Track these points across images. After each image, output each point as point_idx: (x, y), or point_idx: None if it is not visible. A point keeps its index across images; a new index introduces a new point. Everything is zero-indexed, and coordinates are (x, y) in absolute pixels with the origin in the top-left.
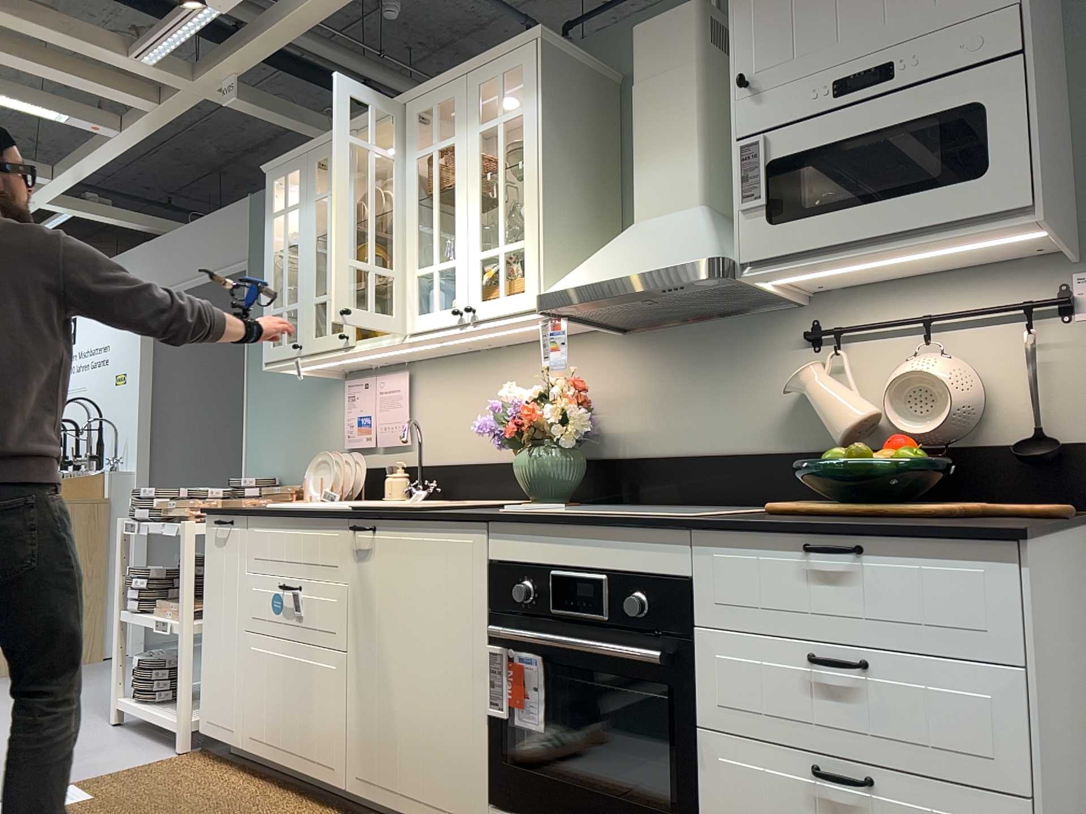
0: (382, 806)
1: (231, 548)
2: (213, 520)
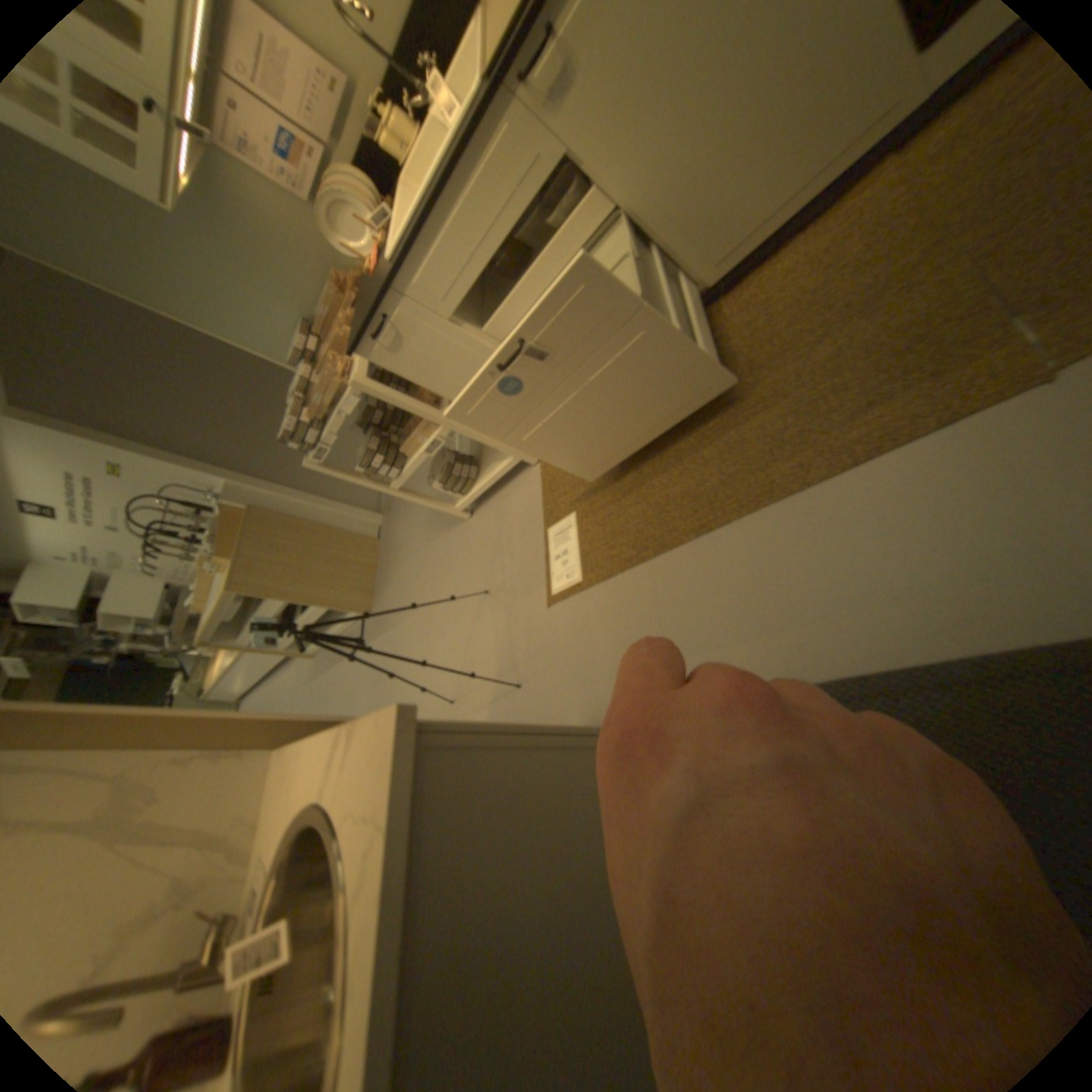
0: (762, 242)
1: (412, 331)
2: (368, 344)
